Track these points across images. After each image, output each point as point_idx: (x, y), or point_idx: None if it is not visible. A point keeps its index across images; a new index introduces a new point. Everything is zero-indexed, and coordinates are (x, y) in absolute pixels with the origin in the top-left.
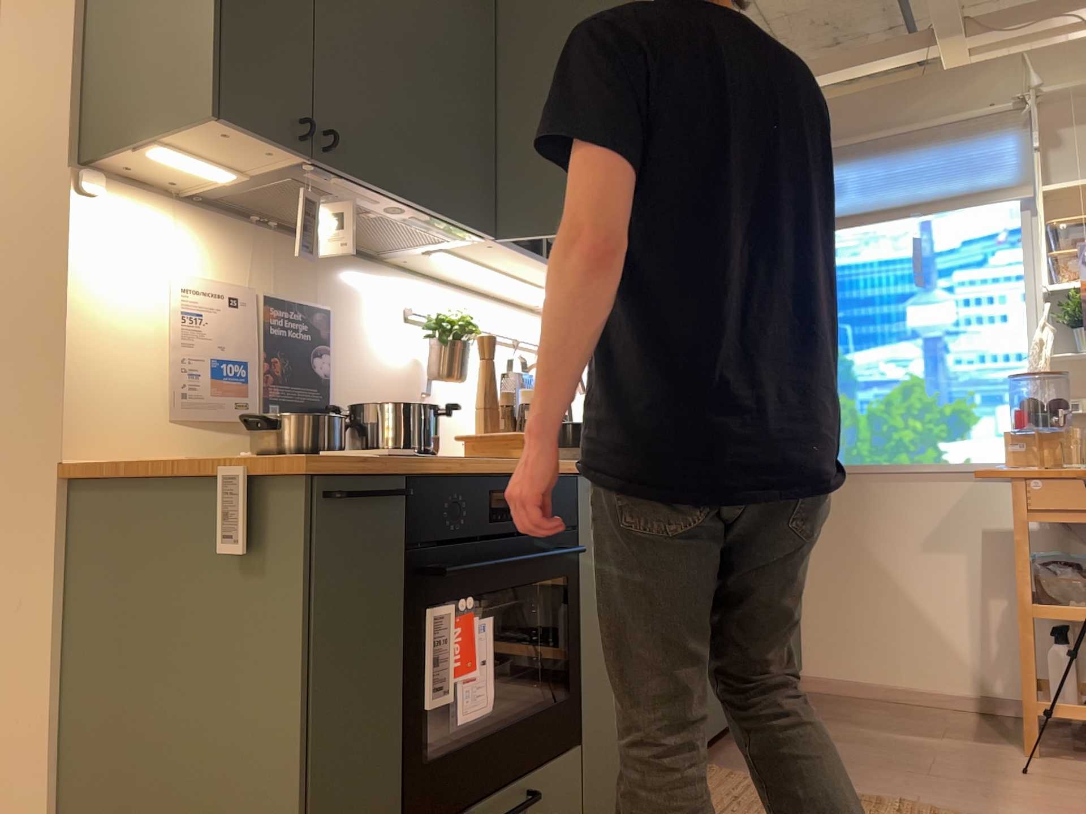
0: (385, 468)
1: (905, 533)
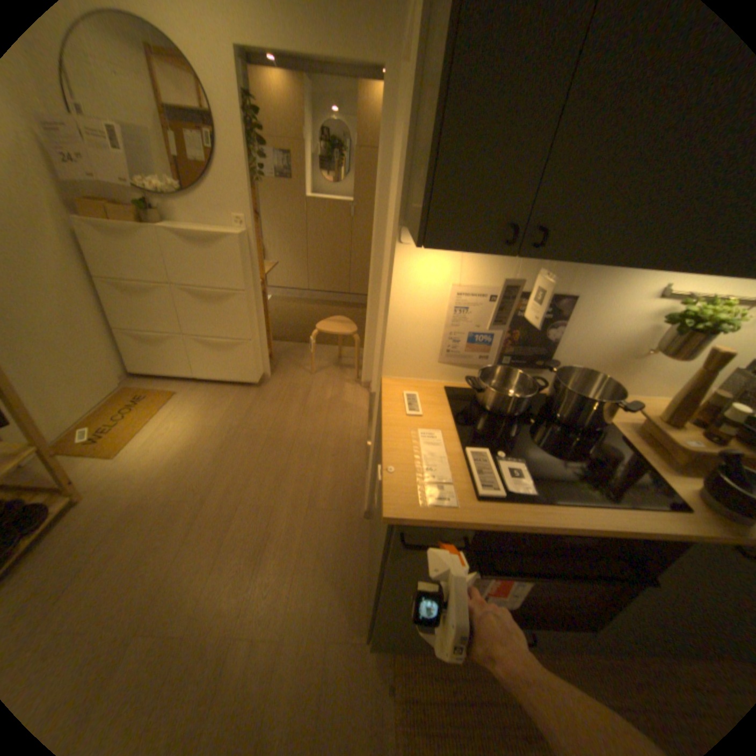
0: (454, 525)
1: None
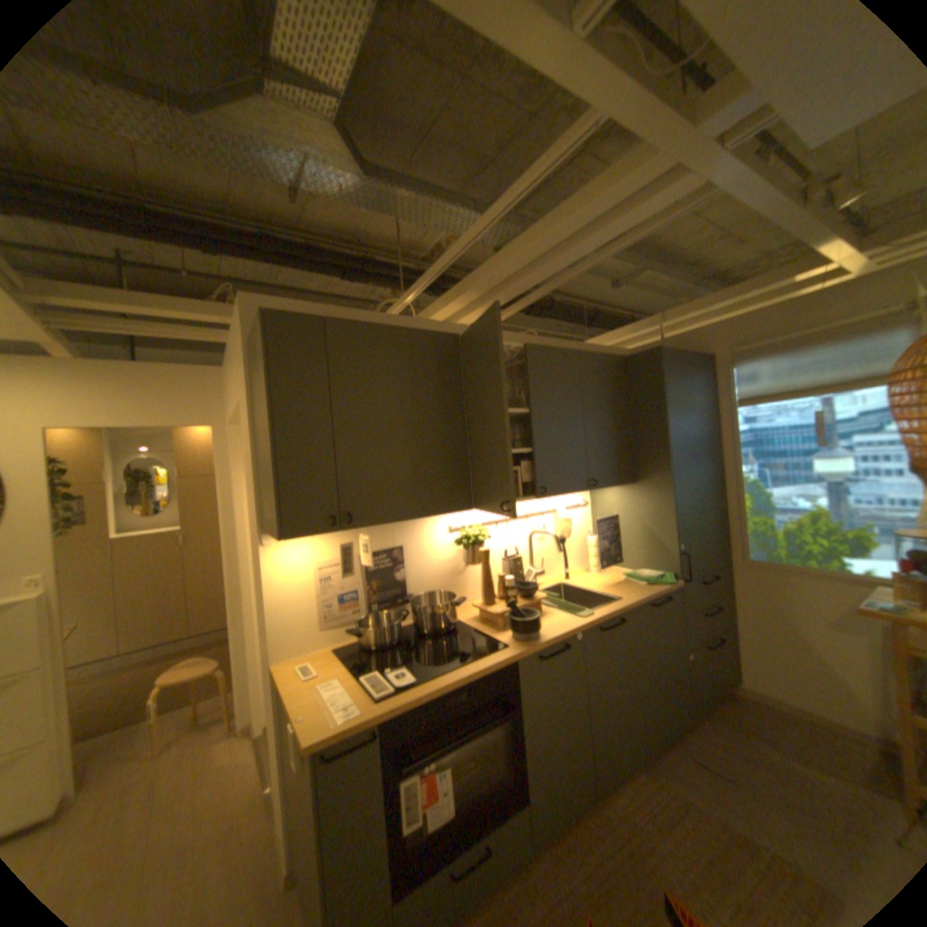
0: (361, 728)
1: (816, 615)
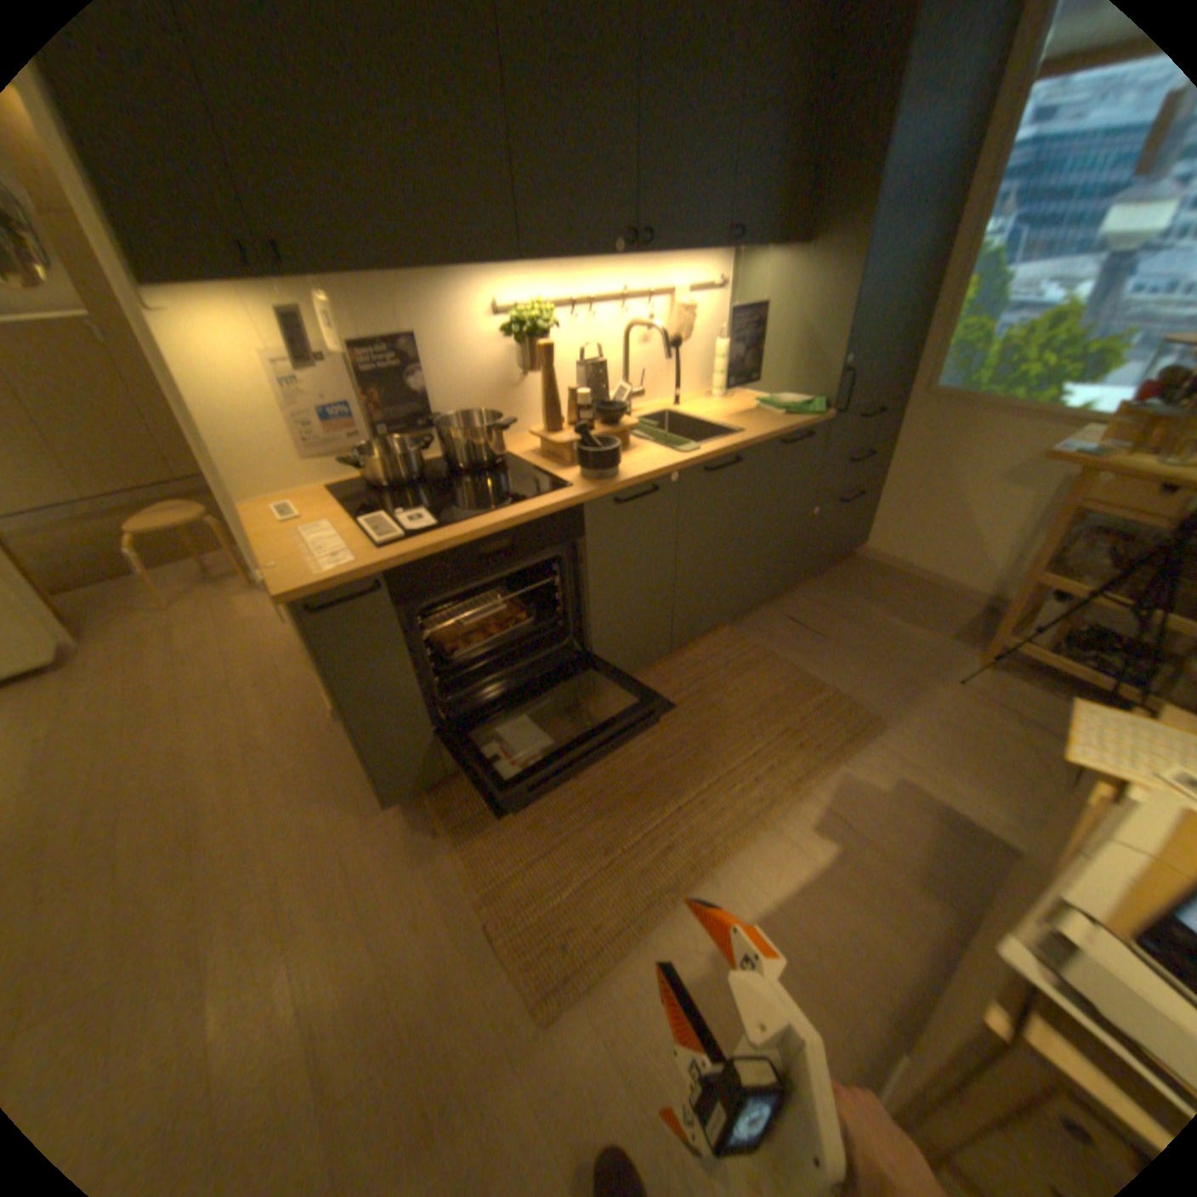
0: (357, 576)
1: (987, 464)
